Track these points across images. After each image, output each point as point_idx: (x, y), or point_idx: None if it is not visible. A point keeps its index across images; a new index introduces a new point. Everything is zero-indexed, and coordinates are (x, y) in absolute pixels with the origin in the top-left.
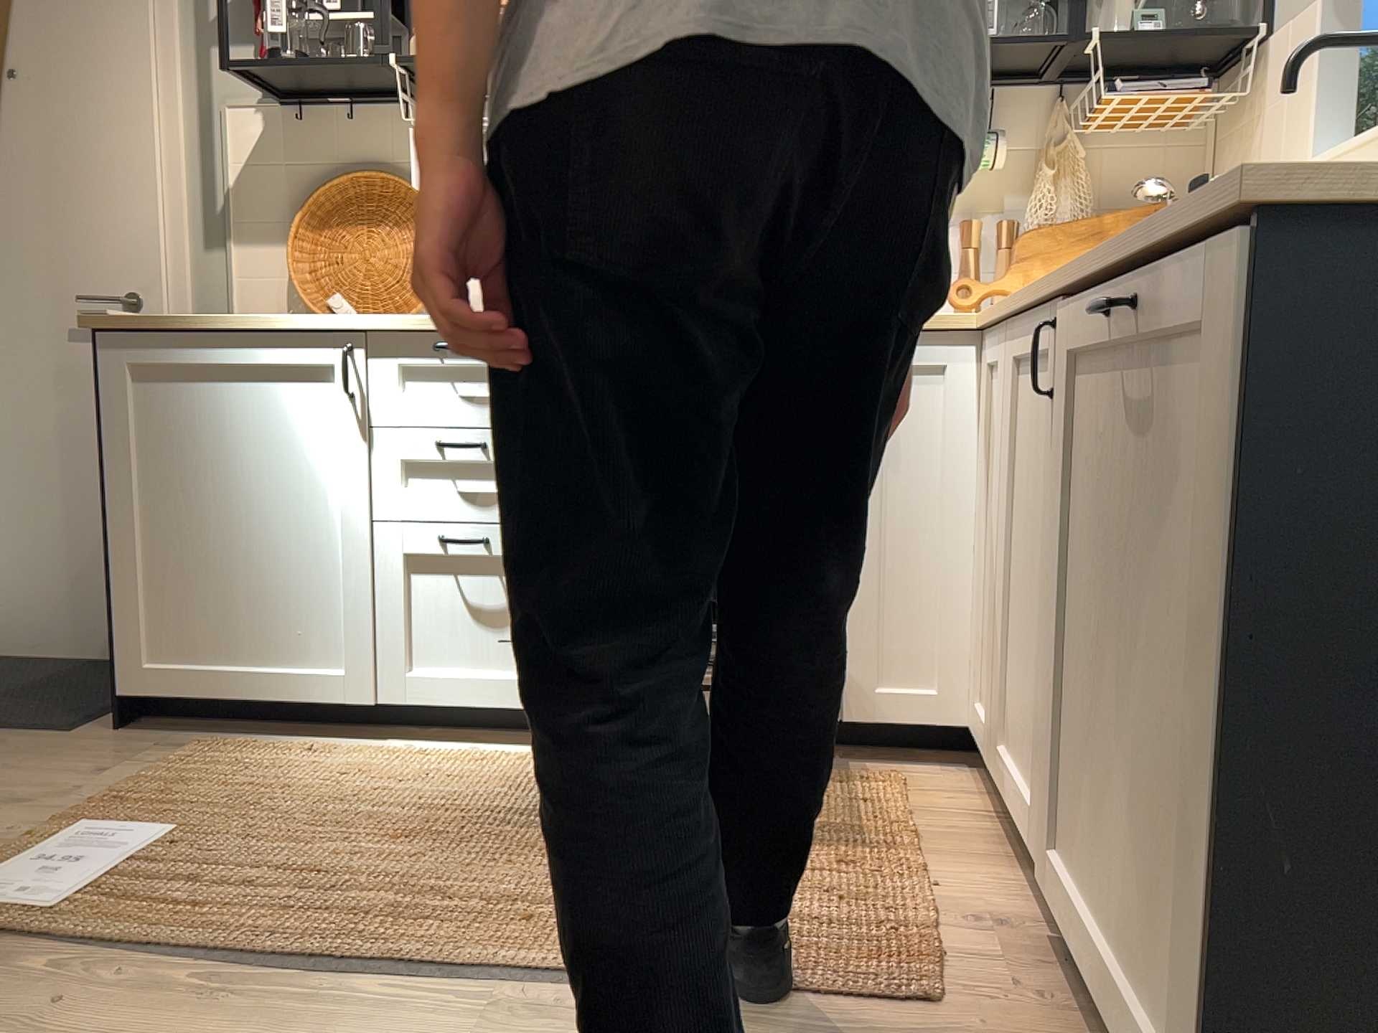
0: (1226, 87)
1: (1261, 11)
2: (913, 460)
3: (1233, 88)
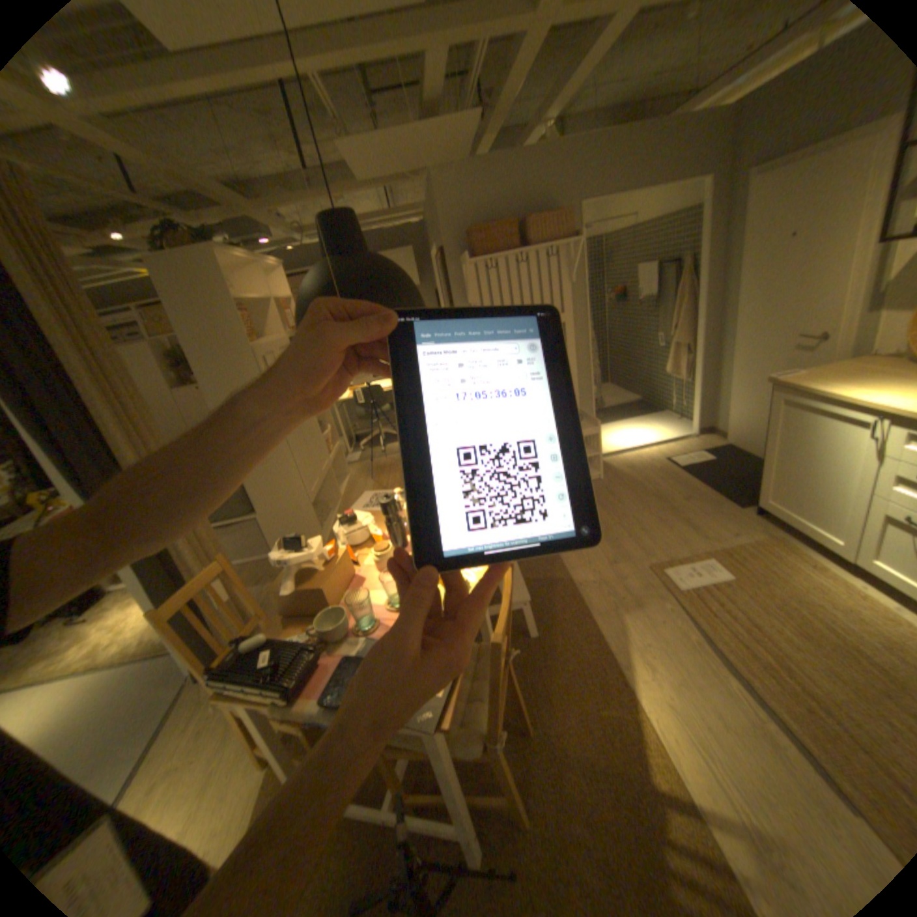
0: None
1: None
2: None
3: None
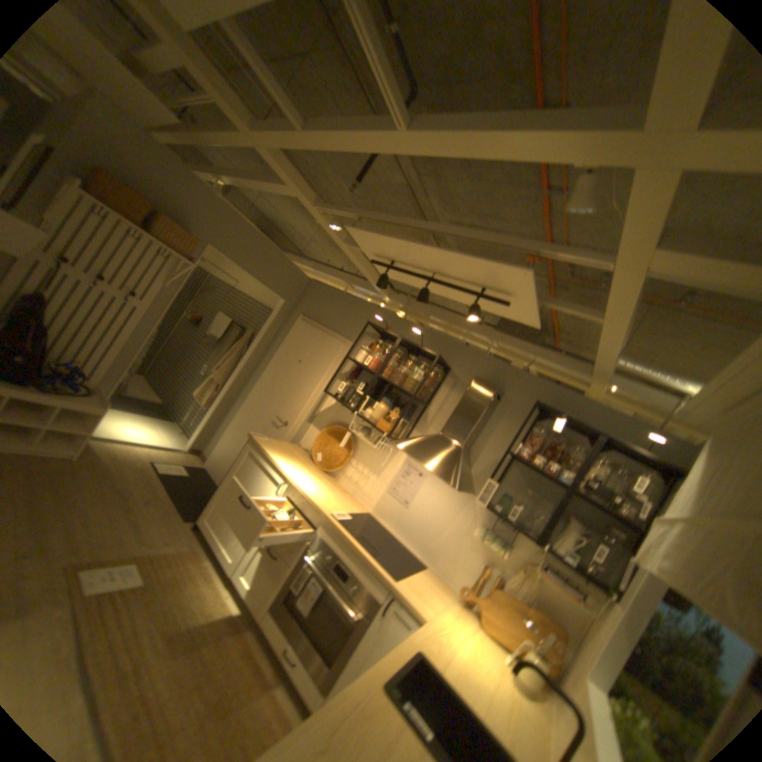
0: (610, 603)
1: (622, 593)
2: (383, 651)
3: (600, 610)
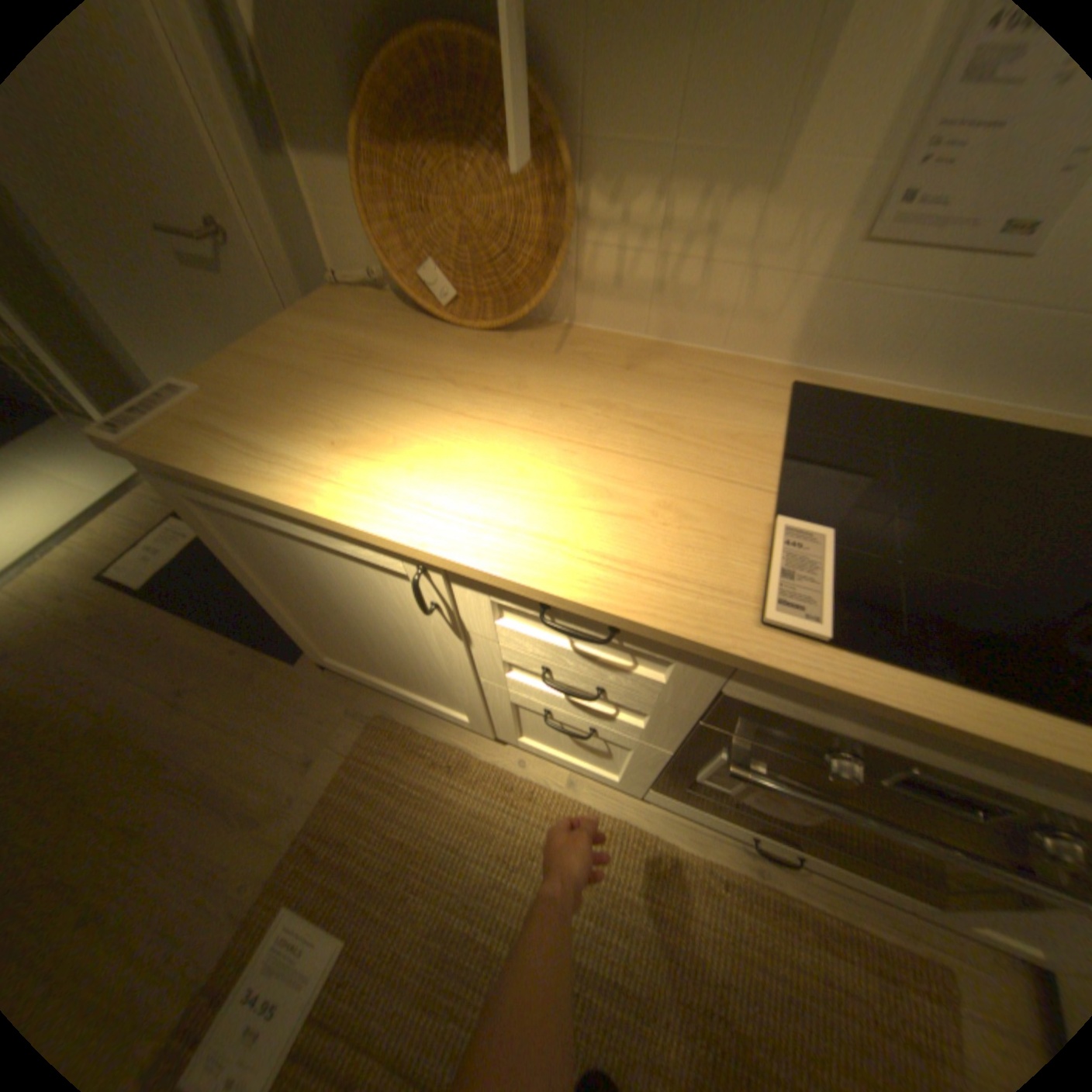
0: None
1: None
2: None
3: None
